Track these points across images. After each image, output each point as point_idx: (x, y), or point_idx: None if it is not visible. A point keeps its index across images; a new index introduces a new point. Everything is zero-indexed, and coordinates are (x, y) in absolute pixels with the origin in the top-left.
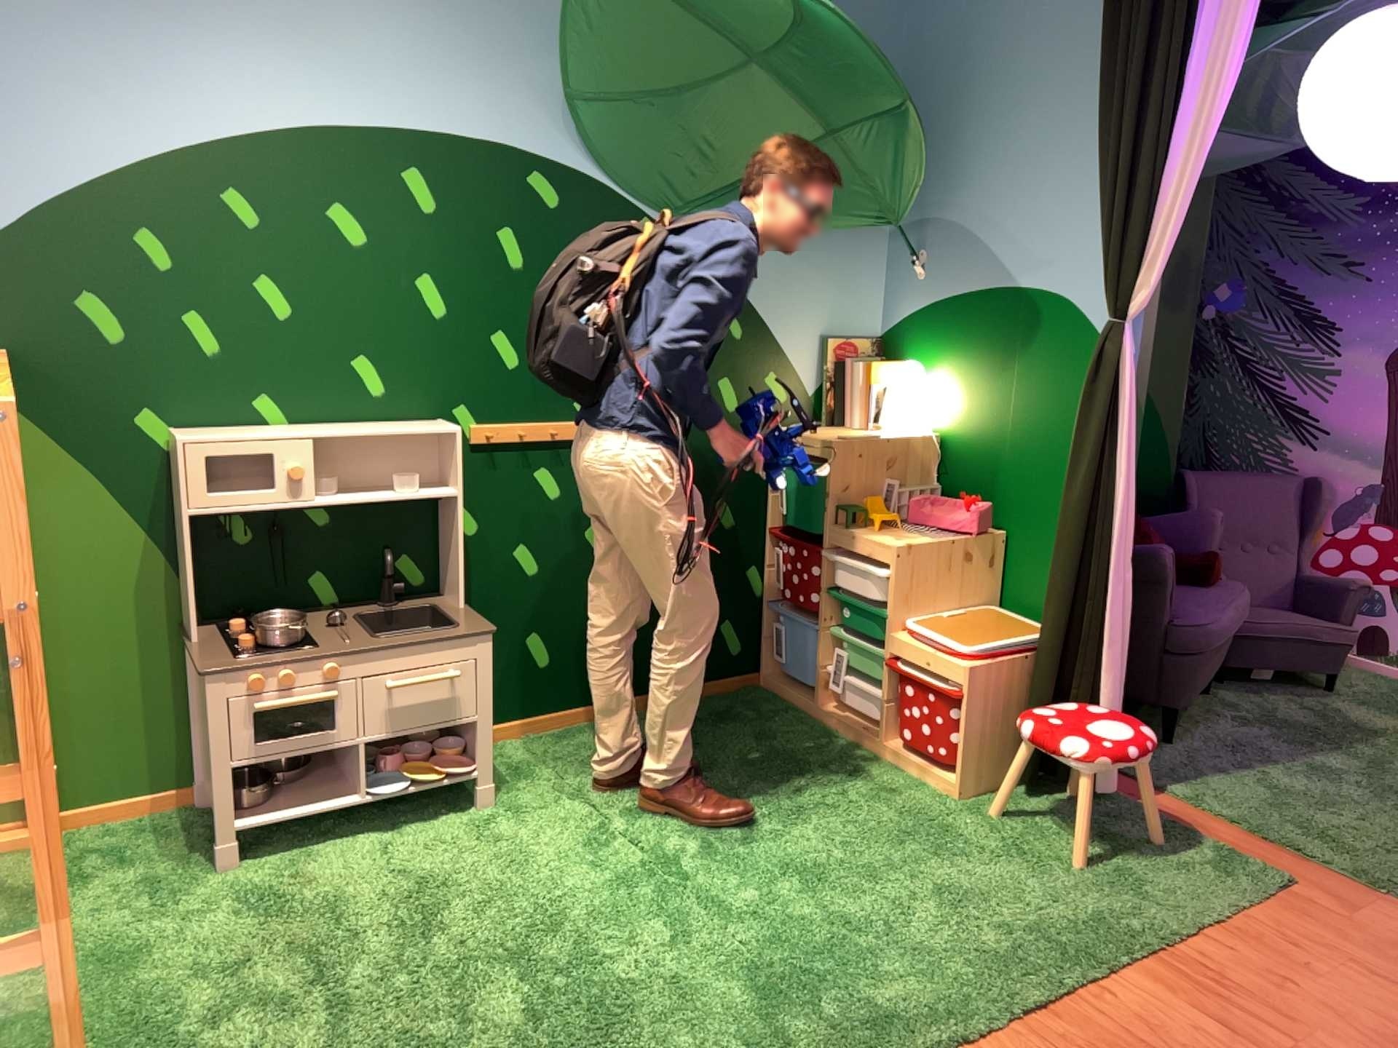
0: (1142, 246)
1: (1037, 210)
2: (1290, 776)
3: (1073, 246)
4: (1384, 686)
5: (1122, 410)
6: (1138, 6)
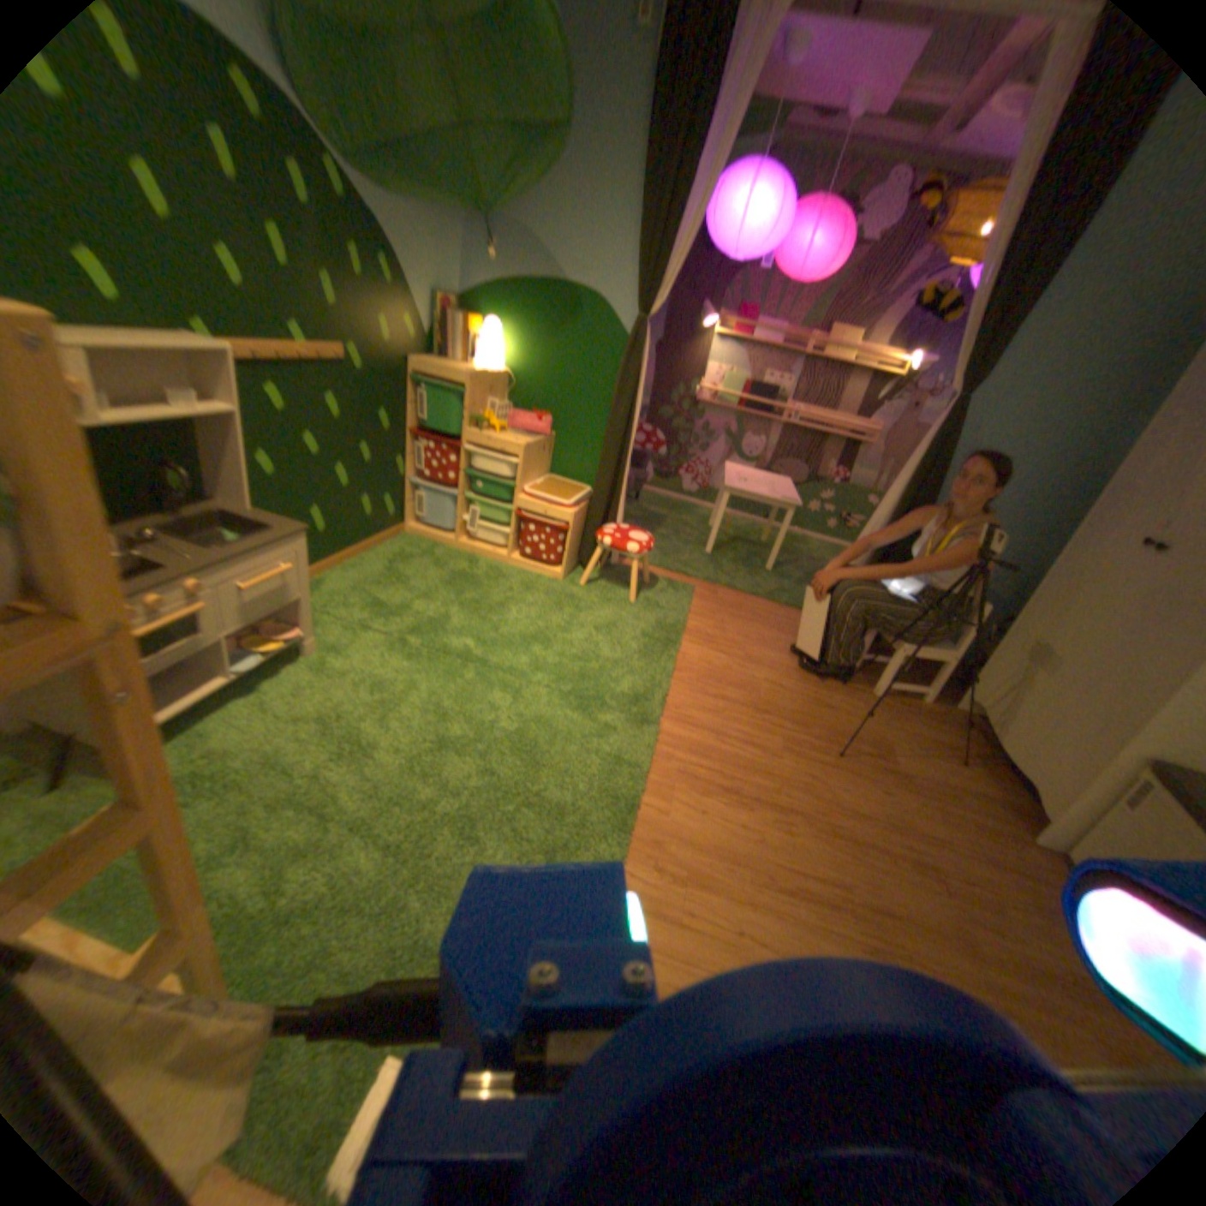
0: (664, 270)
1: (587, 227)
2: (659, 544)
3: (611, 258)
4: (651, 497)
5: (642, 369)
6: (690, 101)
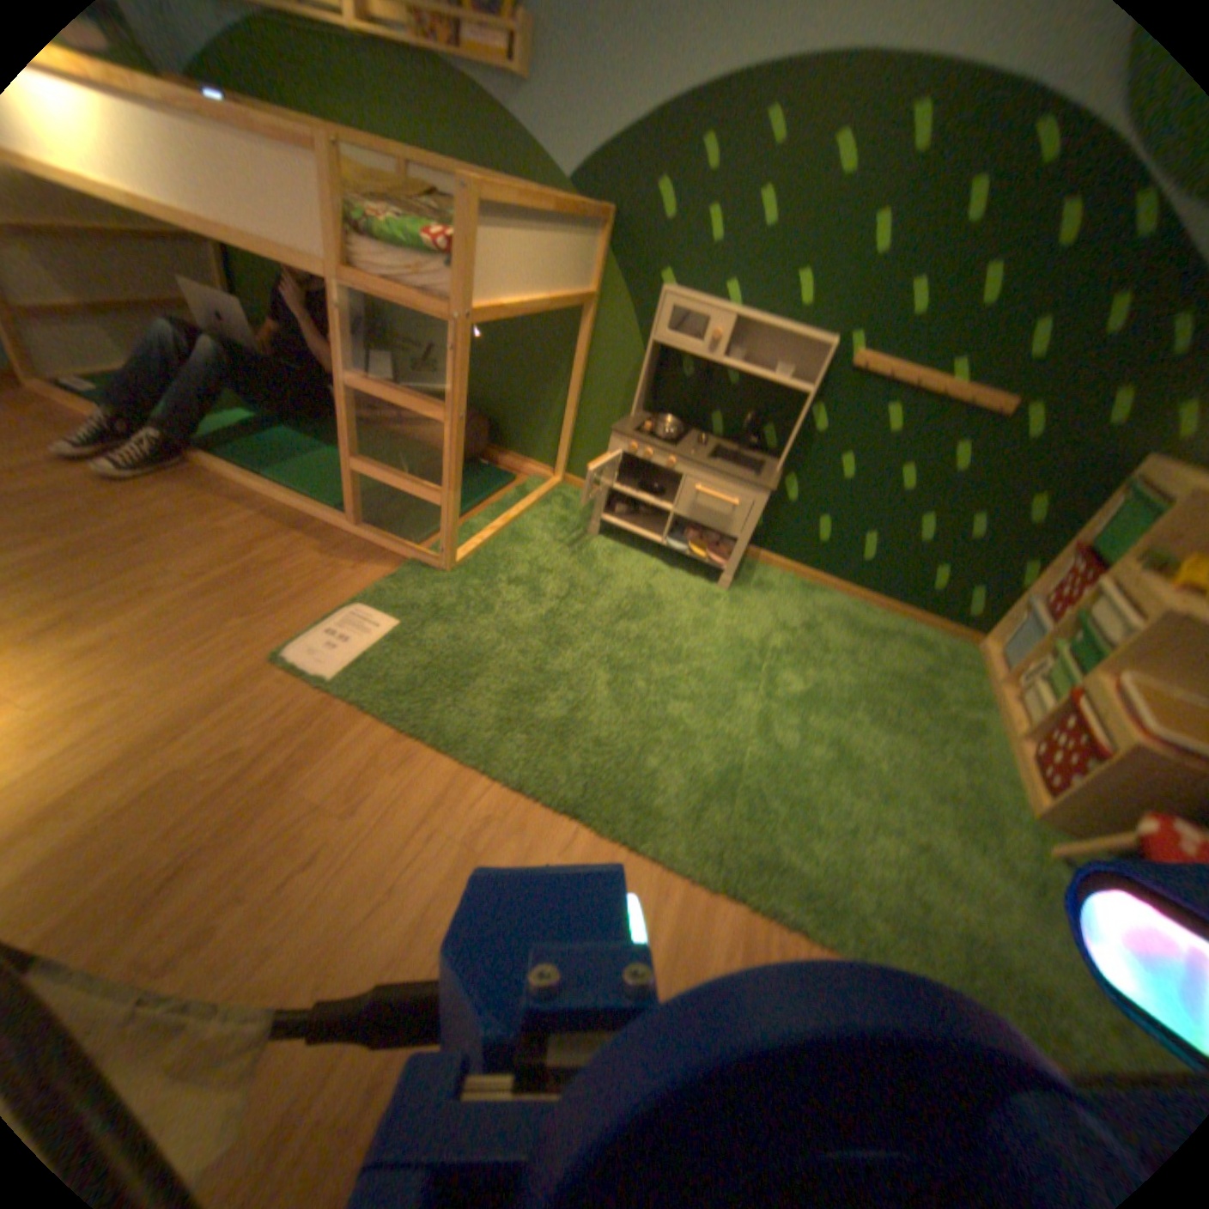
0: None
1: None
2: None
3: None
4: None
5: None
6: None
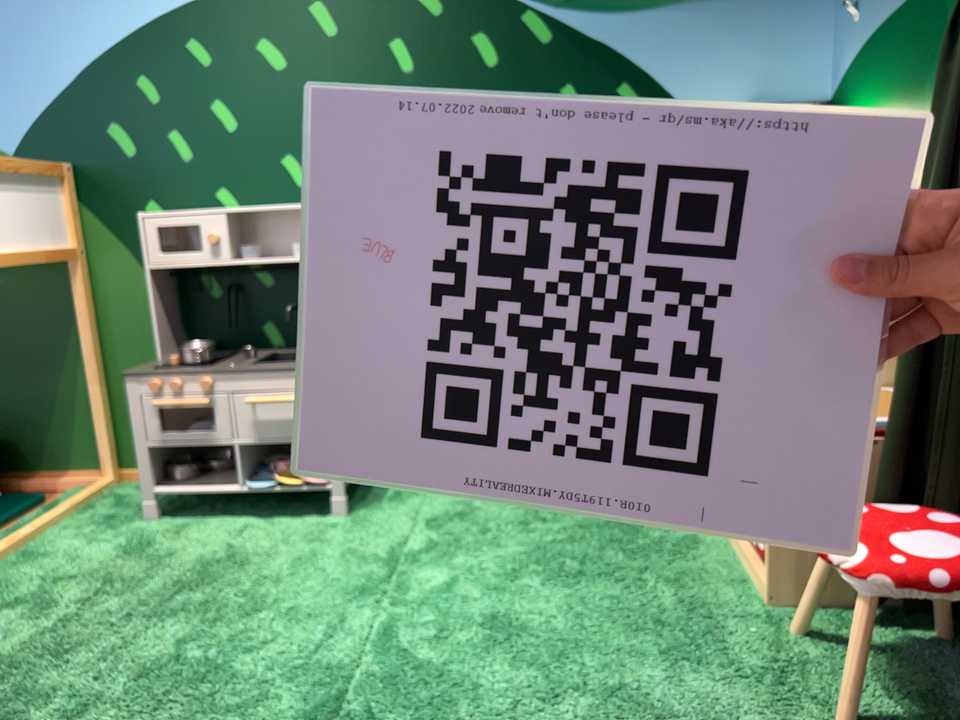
0: None
1: None
2: None
3: None
4: None
5: None
6: None
